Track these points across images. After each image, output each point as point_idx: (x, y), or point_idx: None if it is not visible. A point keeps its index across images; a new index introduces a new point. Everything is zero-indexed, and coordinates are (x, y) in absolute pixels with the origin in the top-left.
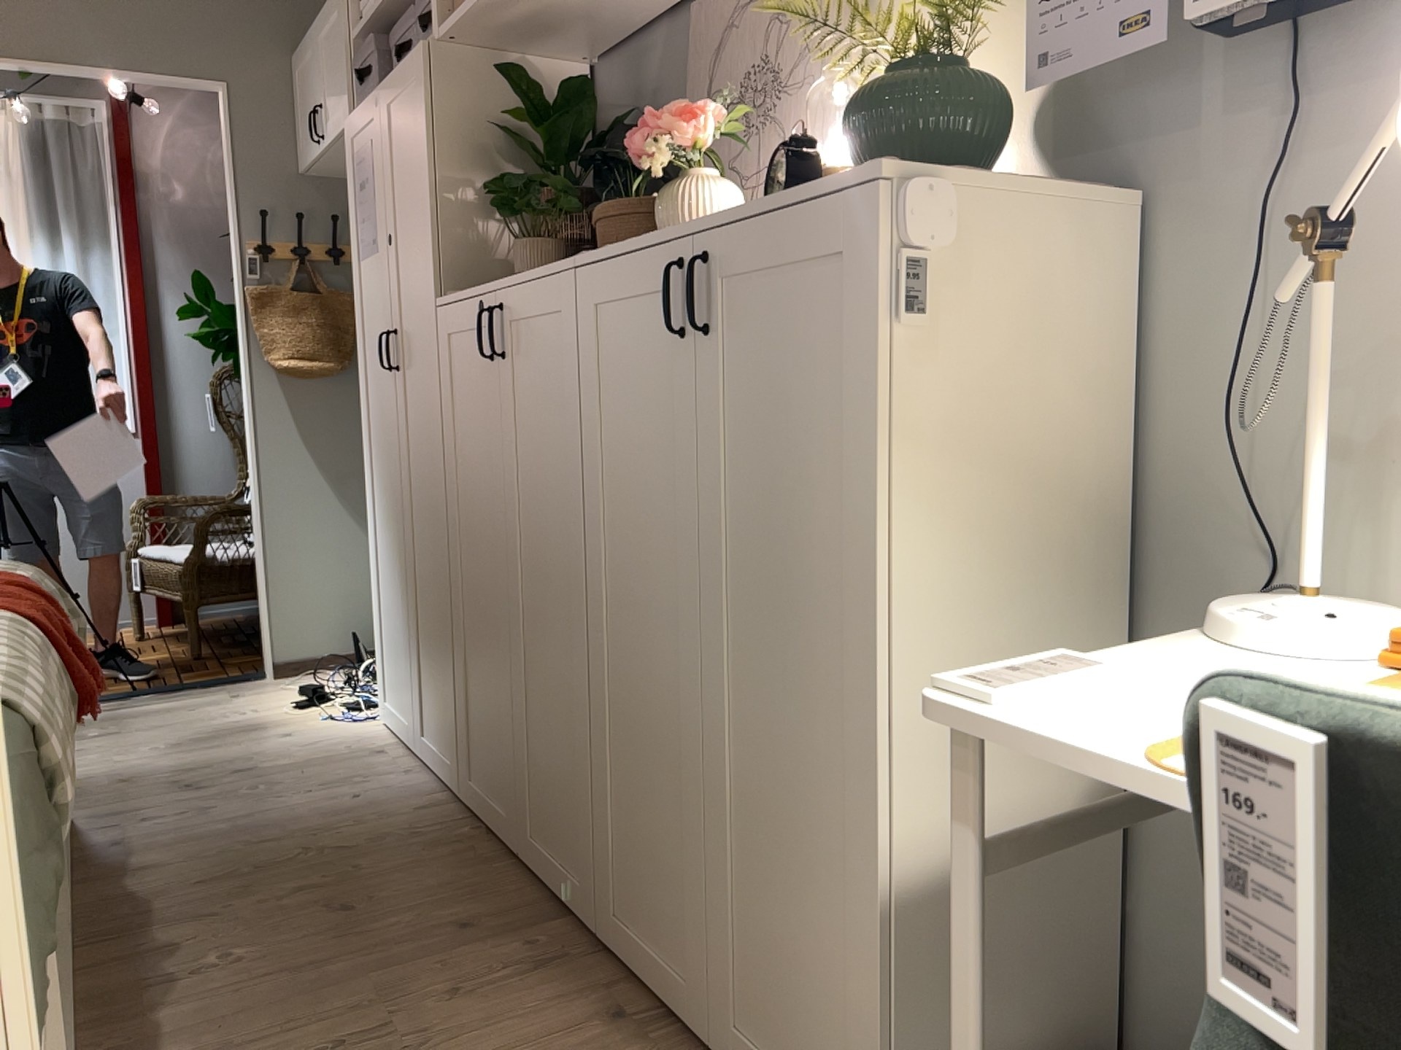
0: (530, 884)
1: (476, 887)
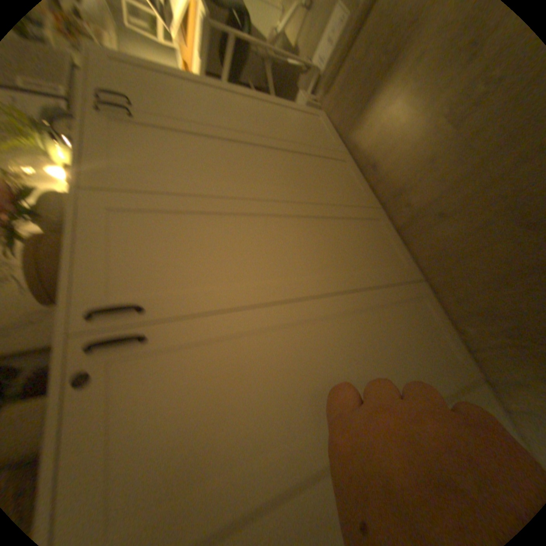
0: (418, 258)
1: (447, 258)
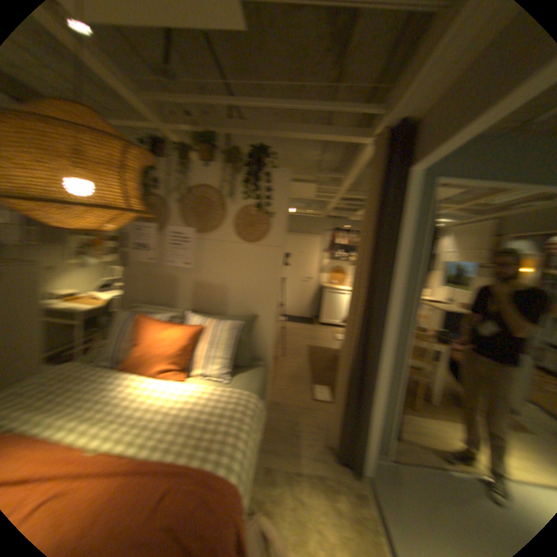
0: None
1: None
